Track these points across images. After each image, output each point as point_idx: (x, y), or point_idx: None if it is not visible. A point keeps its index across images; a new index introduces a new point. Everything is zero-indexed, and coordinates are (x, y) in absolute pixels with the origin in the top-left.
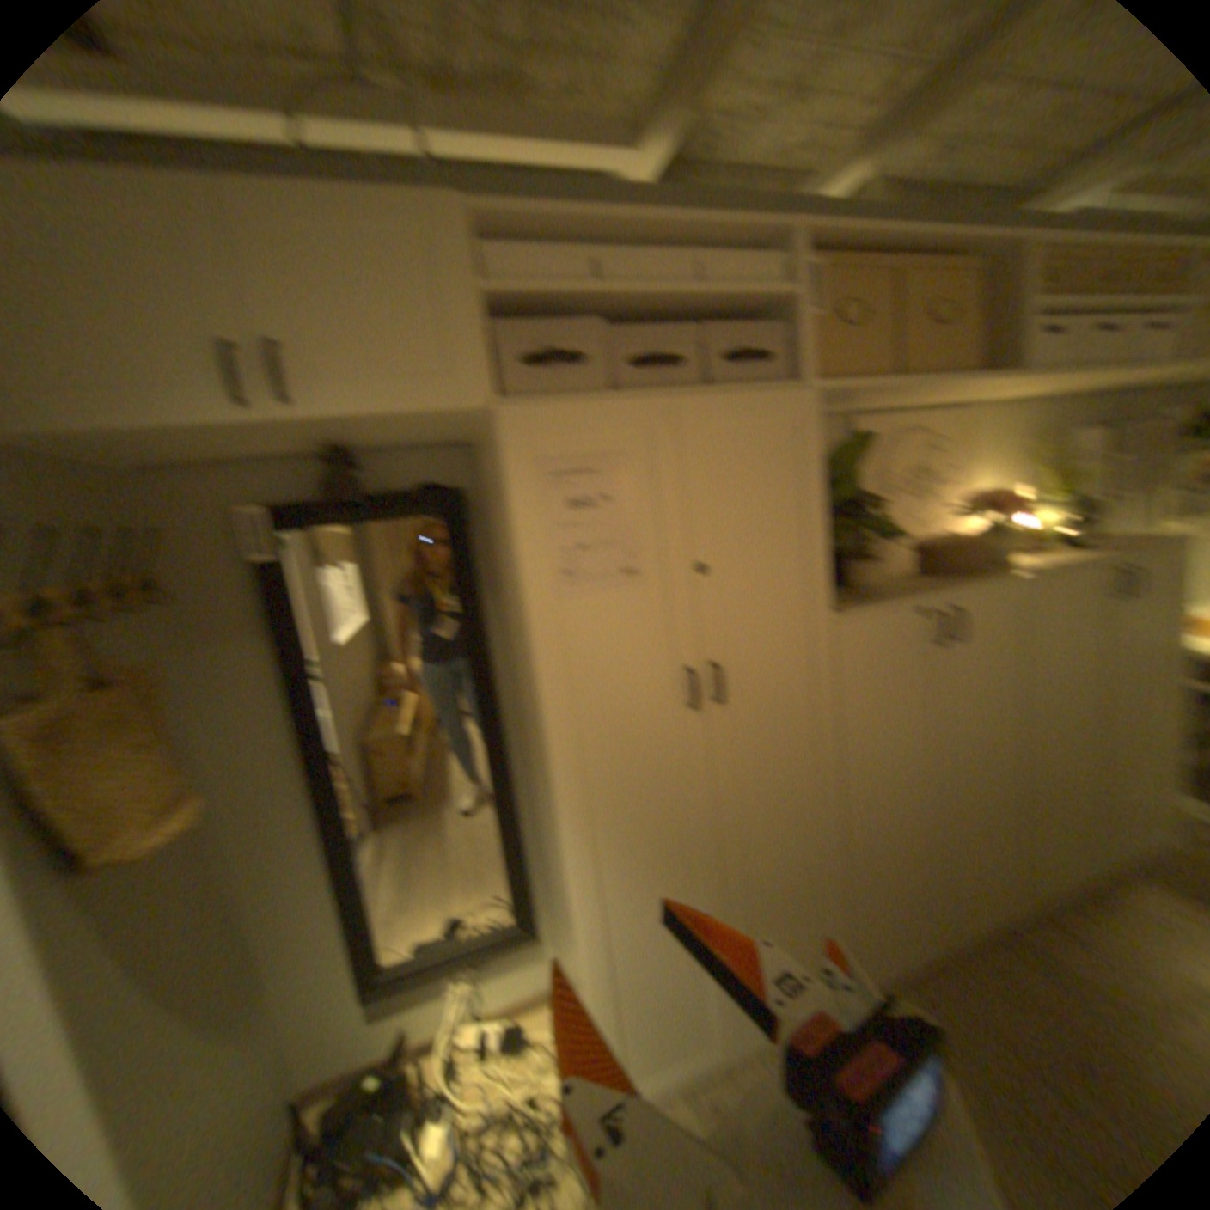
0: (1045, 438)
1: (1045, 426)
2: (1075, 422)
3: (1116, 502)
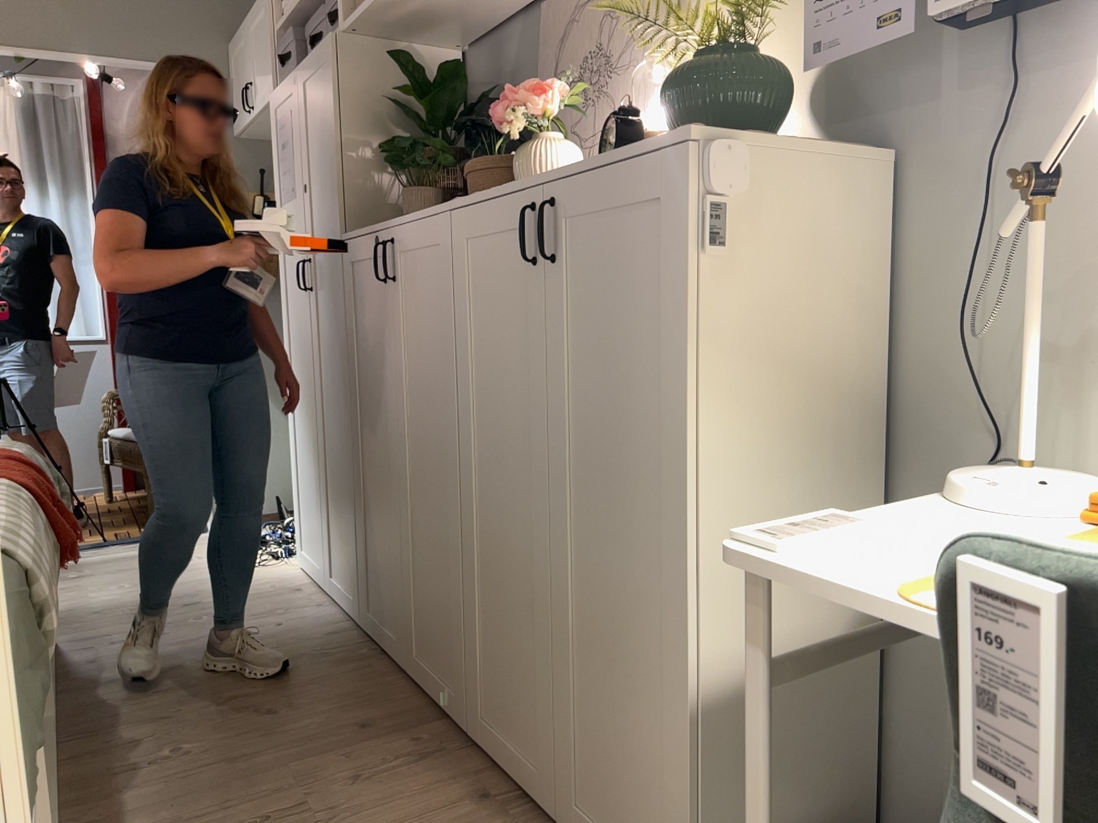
0: None
1: None
2: None
3: None
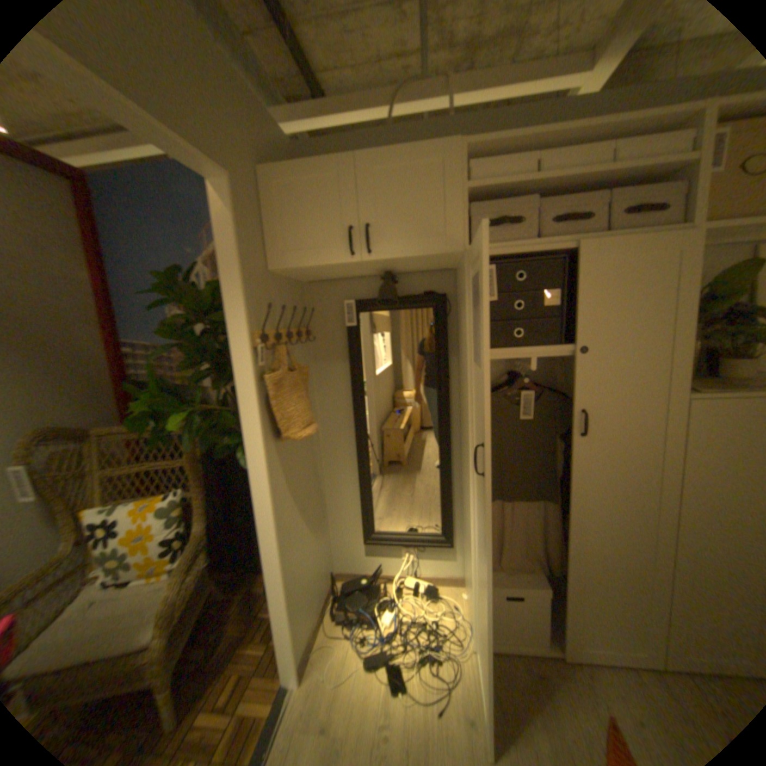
0: None
1: None
2: None
3: None
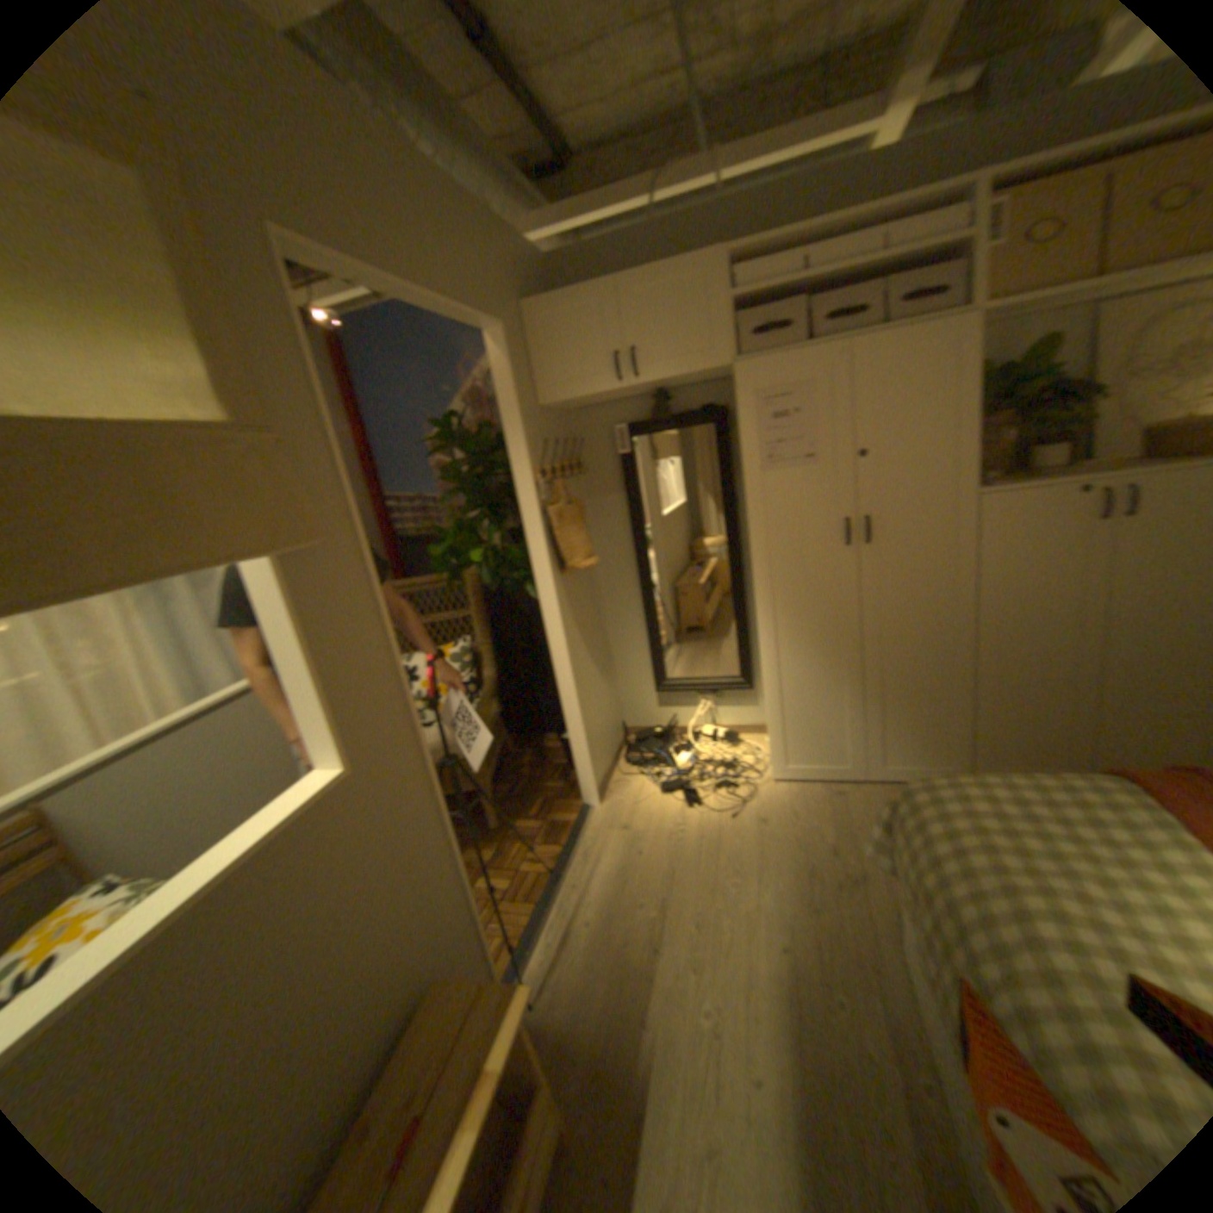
0: None
1: None
2: None
3: None
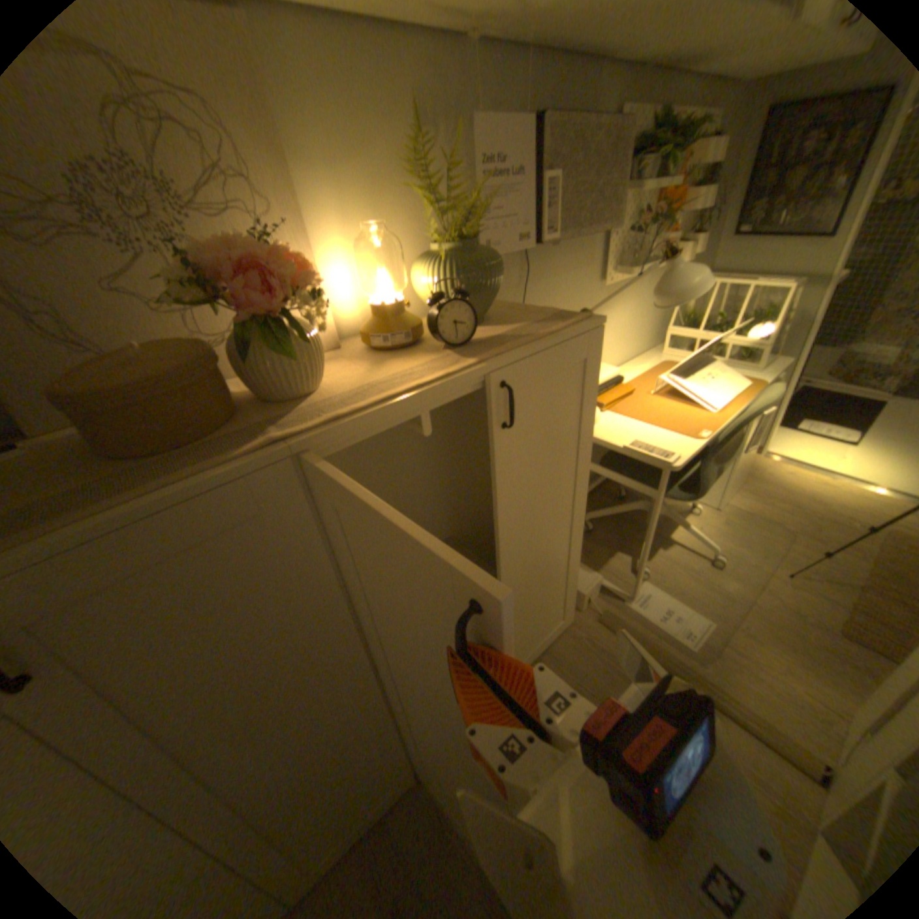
0: (446, 120)
1: (444, 93)
2: (498, 97)
3: (560, 241)
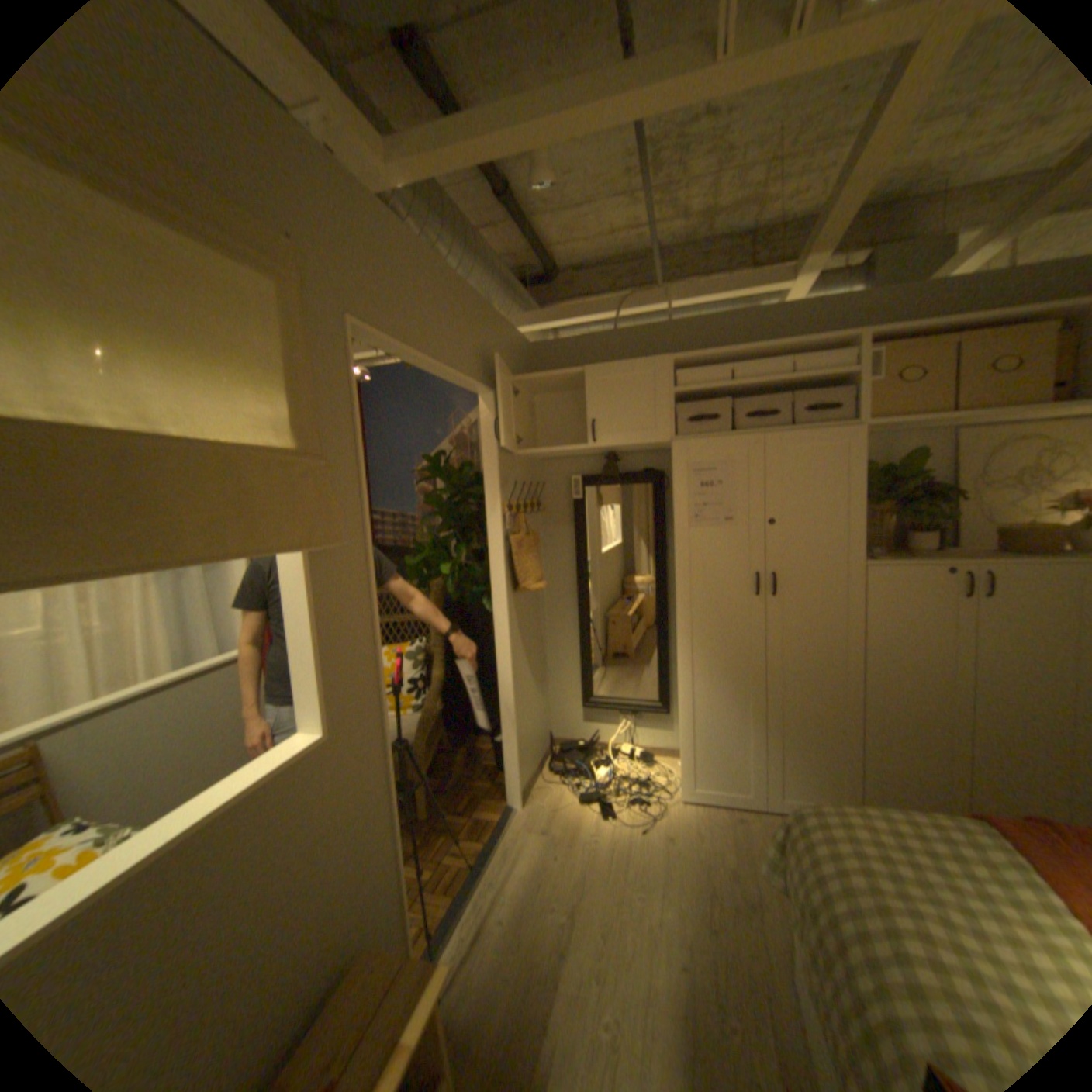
0: None
1: None
2: None
3: None
